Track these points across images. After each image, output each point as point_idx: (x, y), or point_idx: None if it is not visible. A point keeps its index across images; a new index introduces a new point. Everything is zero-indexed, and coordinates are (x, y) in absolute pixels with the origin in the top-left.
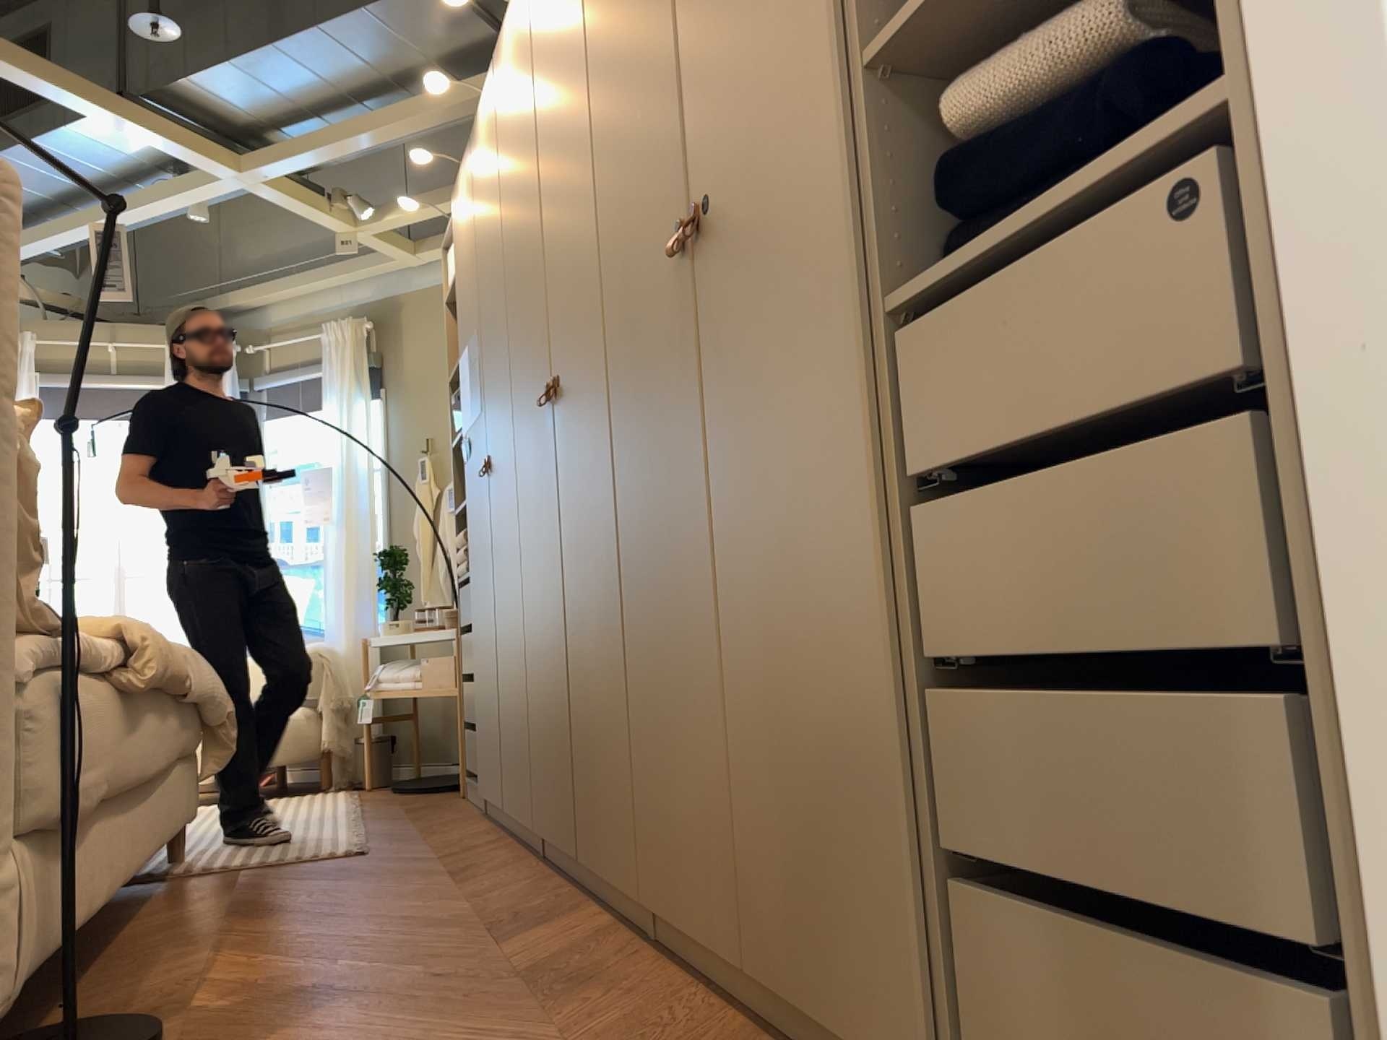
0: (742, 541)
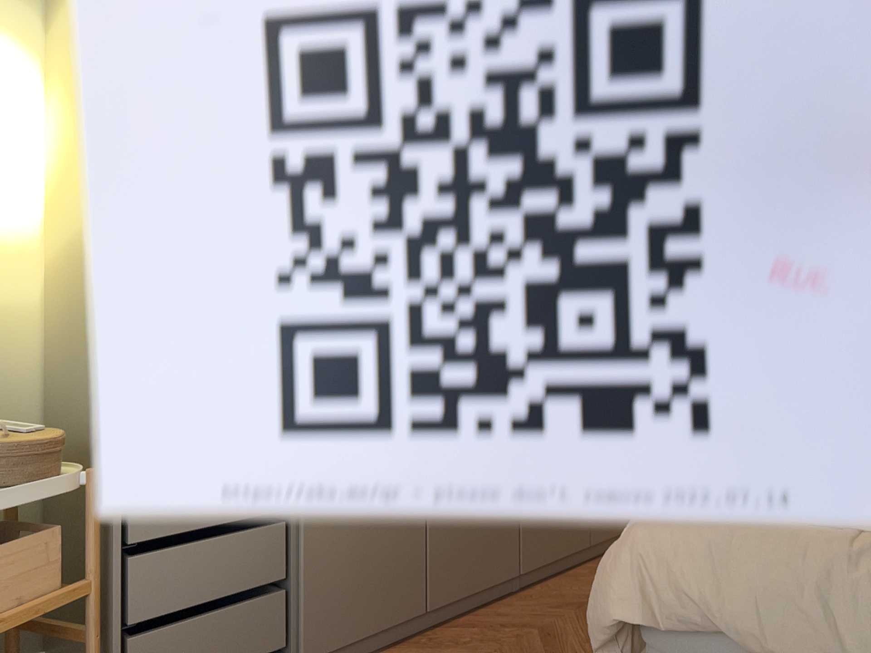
0: None
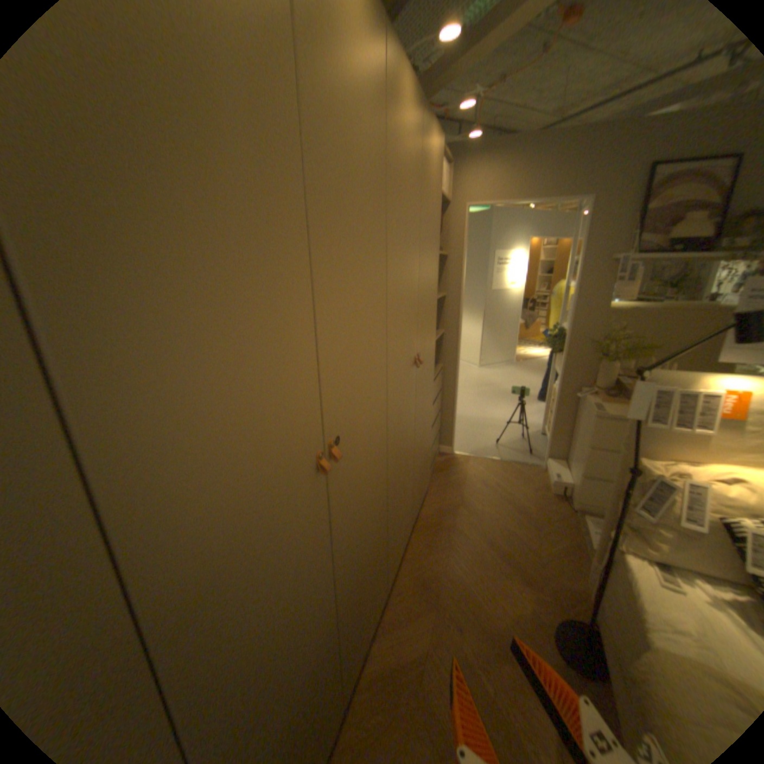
0: (419, 437)
